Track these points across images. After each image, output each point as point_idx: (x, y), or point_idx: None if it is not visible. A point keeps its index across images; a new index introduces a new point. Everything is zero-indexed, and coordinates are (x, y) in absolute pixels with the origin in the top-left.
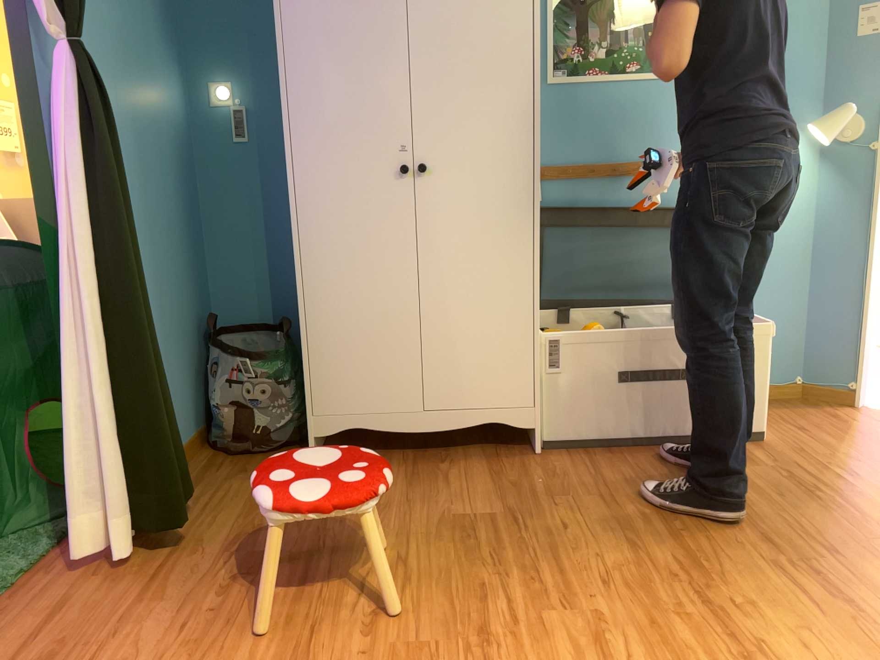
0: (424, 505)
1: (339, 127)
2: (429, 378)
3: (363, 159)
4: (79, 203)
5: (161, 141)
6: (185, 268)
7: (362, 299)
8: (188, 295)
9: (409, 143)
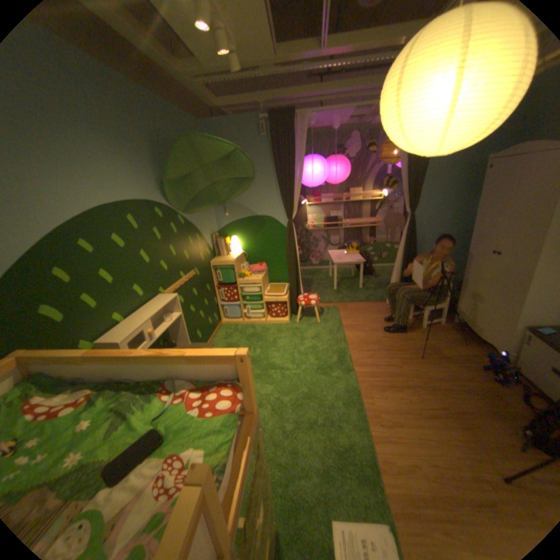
0: (441, 344)
1: (485, 234)
2: (487, 322)
3: (487, 246)
4: (403, 245)
5: (464, 223)
6: (464, 259)
7: (475, 287)
8: (462, 266)
9: (505, 244)
